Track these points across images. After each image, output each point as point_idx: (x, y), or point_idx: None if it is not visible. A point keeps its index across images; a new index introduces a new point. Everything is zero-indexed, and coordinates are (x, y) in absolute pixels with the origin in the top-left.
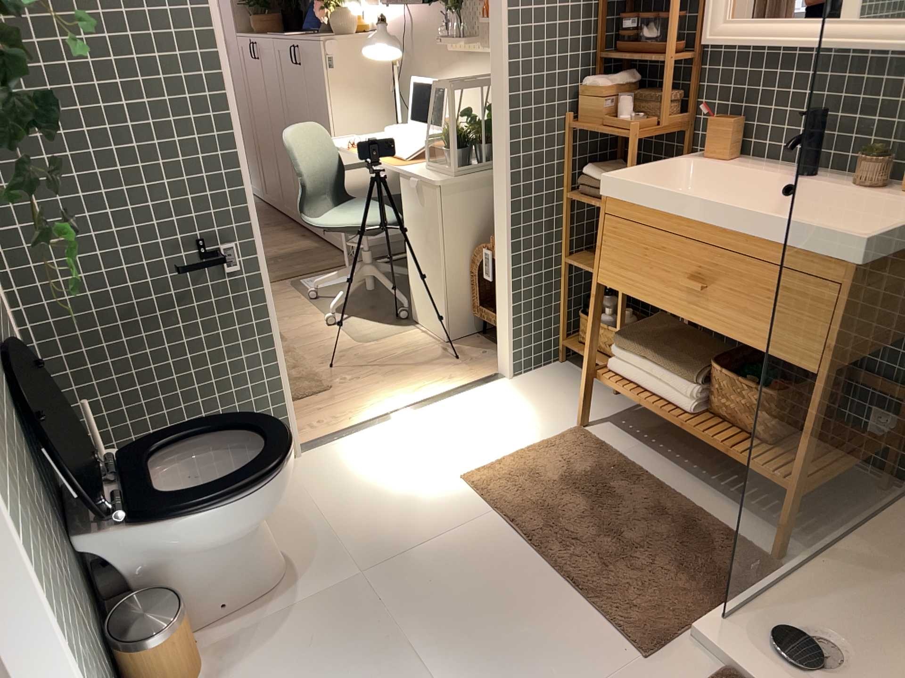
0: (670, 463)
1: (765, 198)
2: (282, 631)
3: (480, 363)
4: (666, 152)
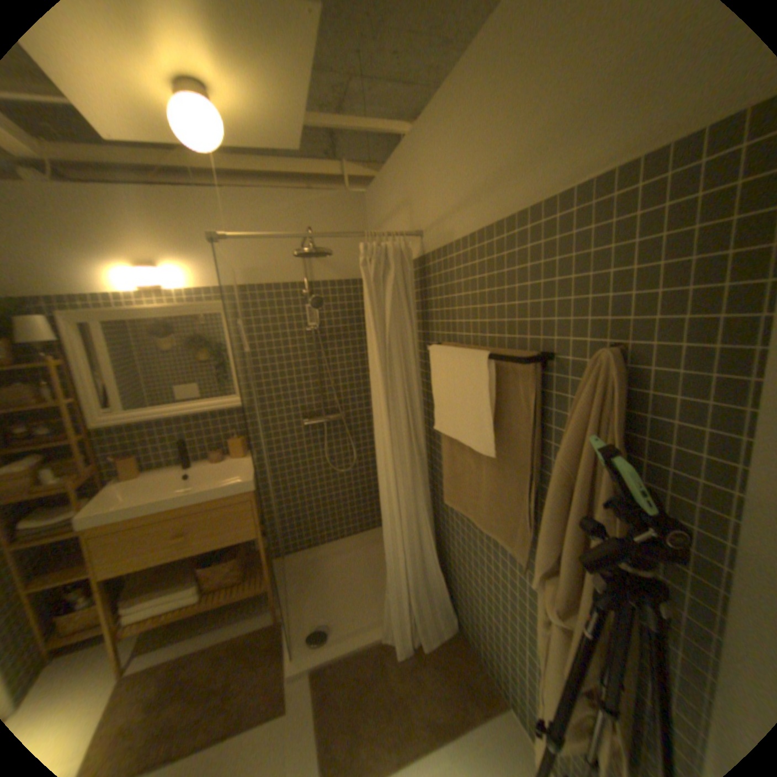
0: (191, 637)
1: (169, 484)
2: None
3: None
4: (86, 488)
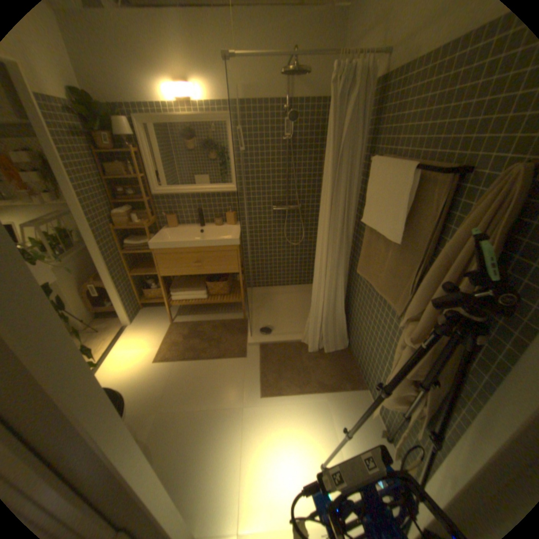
0: (204, 314)
1: (194, 234)
2: (150, 454)
3: (109, 327)
4: (154, 228)
